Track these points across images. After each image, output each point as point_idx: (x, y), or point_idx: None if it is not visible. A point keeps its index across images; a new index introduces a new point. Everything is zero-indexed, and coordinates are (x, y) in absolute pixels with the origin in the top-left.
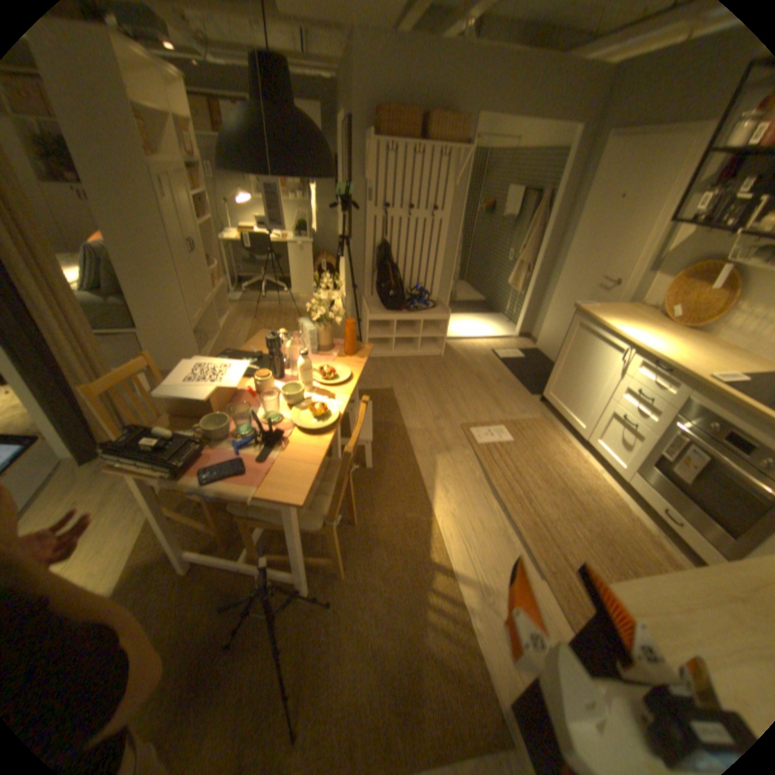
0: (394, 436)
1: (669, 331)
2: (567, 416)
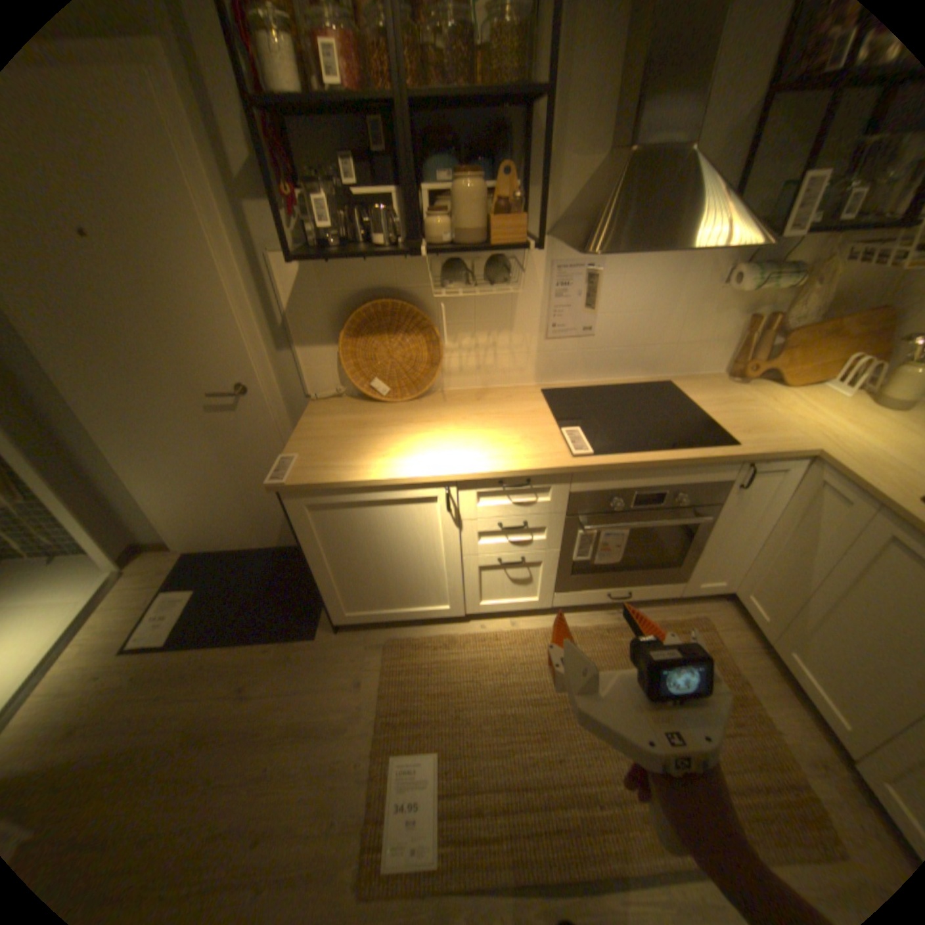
0: None
1: (419, 419)
2: (409, 613)
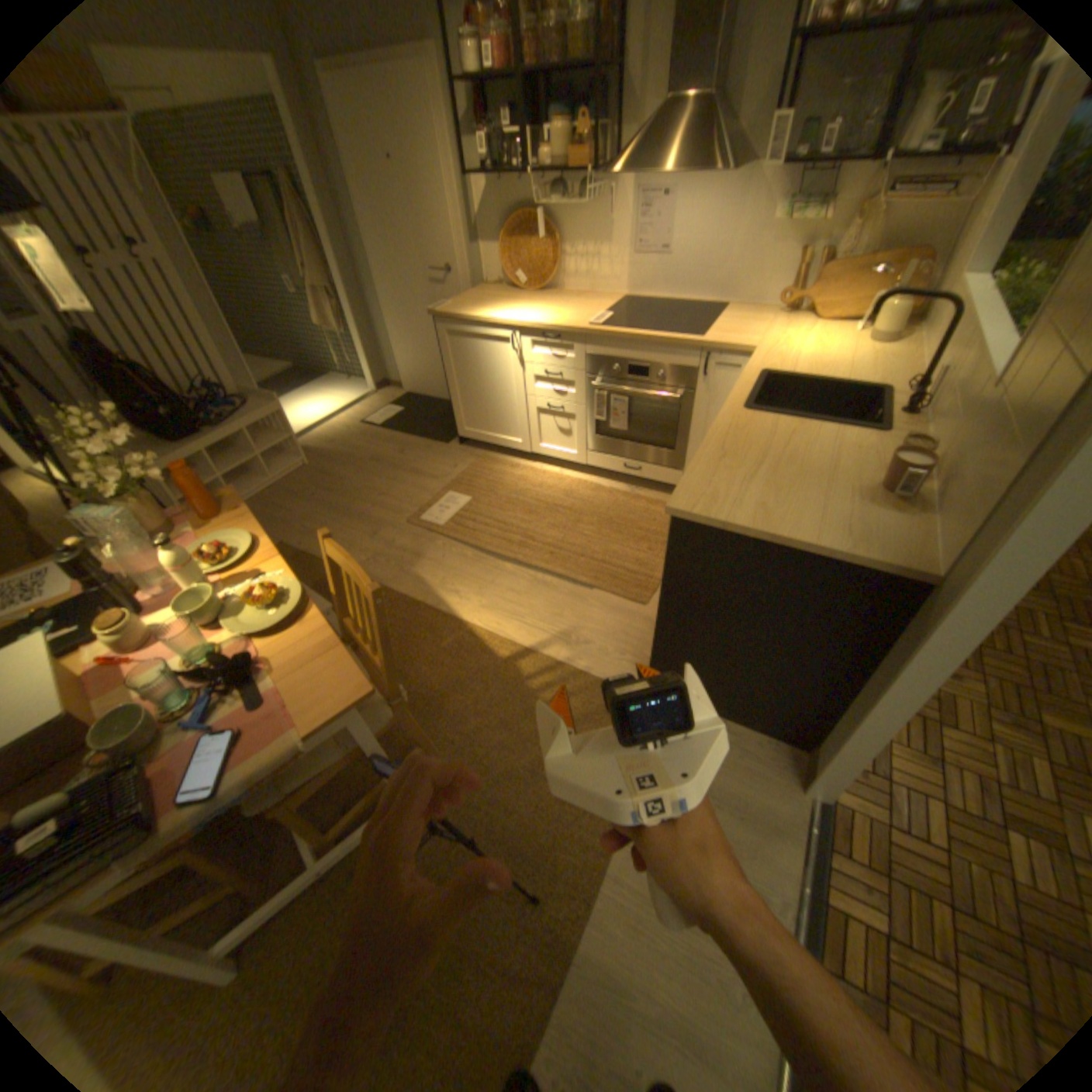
0: None
1: (528, 300)
2: (498, 440)
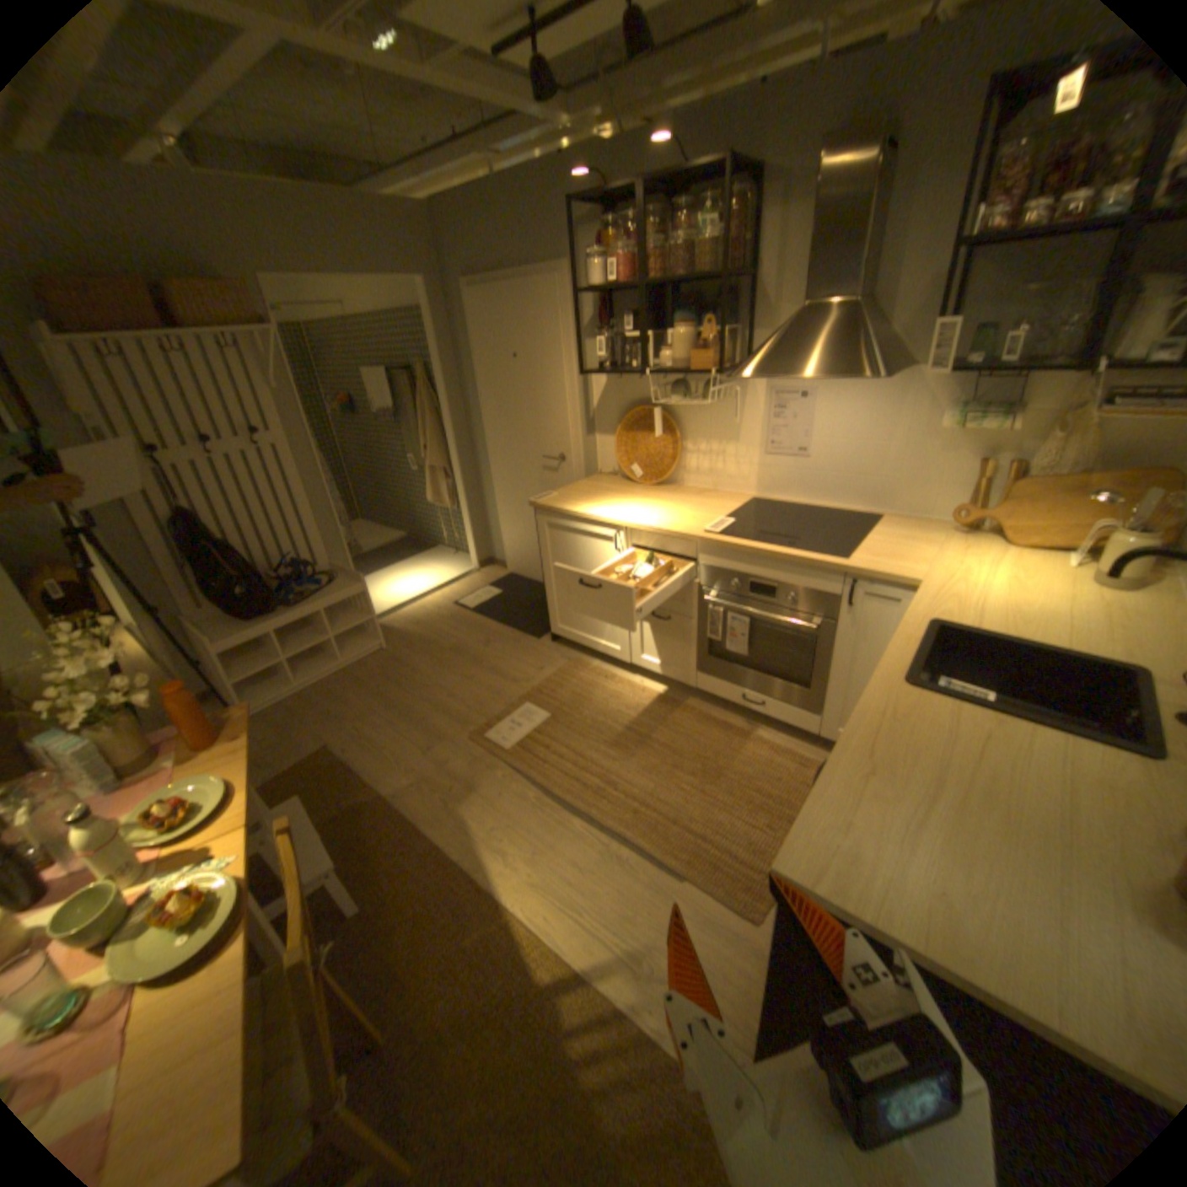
0: (372, 823)
1: (641, 495)
2: (594, 643)
